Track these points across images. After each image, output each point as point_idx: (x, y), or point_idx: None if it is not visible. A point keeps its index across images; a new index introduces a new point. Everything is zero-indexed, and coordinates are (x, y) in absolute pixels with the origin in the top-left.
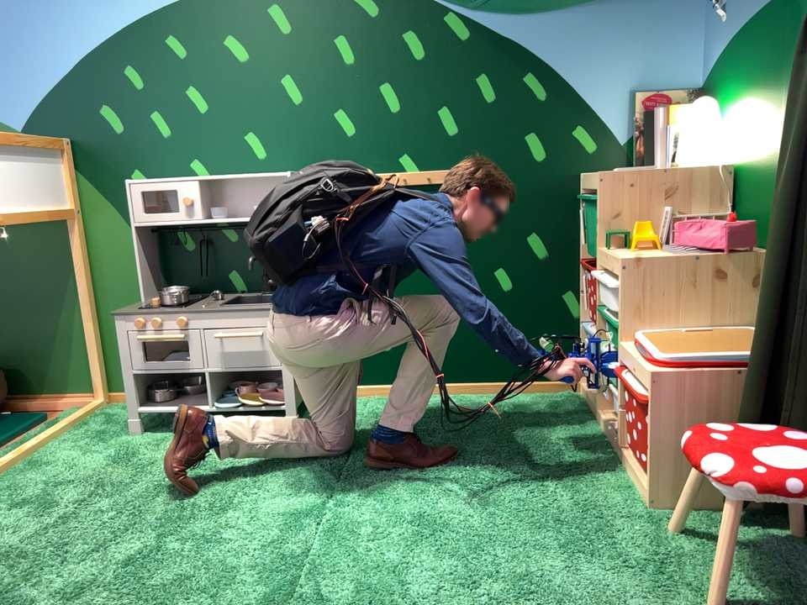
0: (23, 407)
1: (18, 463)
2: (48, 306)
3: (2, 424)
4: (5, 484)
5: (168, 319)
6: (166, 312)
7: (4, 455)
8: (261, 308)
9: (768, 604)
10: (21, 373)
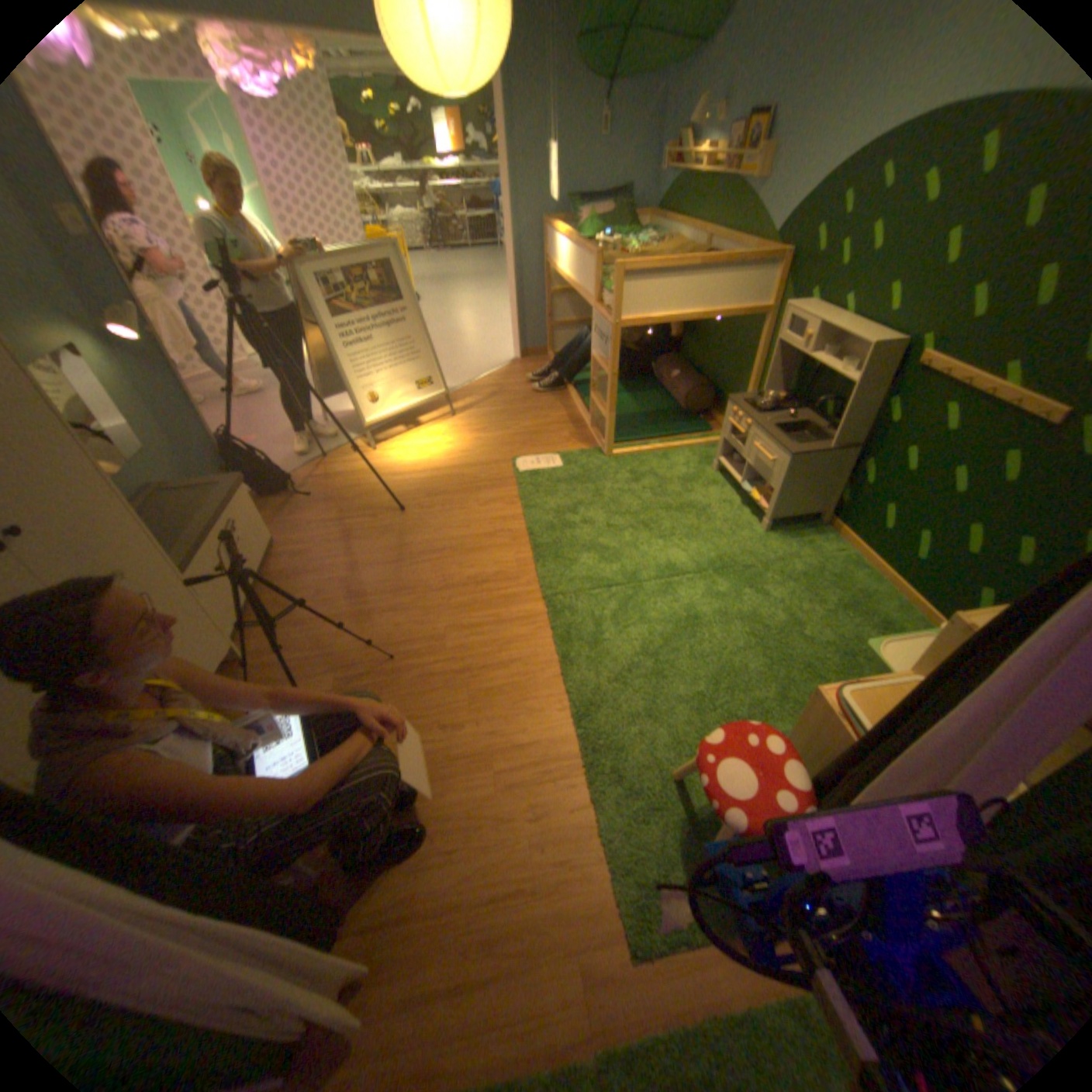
0: (714, 420)
1: (663, 454)
2: (746, 367)
3: (691, 426)
4: (645, 461)
5: (744, 421)
6: (746, 416)
7: (661, 447)
8: (781, 447)
9: (691, 816)
10: (724, 400)
